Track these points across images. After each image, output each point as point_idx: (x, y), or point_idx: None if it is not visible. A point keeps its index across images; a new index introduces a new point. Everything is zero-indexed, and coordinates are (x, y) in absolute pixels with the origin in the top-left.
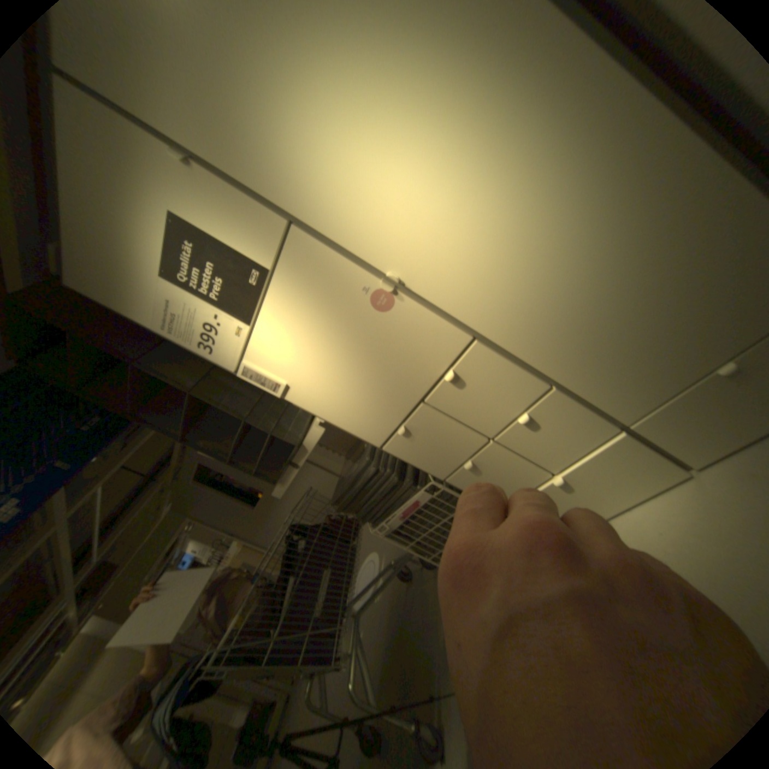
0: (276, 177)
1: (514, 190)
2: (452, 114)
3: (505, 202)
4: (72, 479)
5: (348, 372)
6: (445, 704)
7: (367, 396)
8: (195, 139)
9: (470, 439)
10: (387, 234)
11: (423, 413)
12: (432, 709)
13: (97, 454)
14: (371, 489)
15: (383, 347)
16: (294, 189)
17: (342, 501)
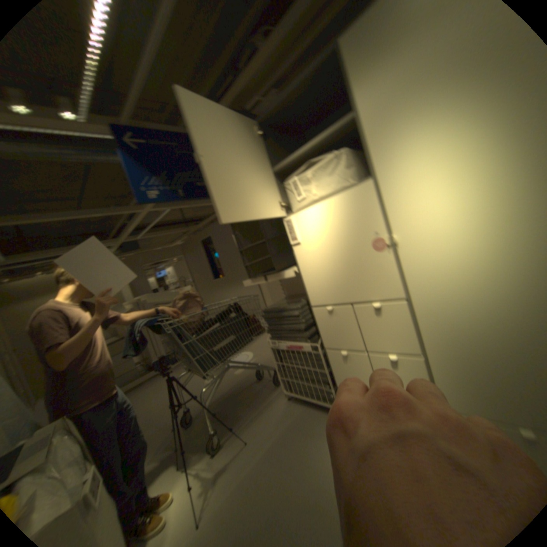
0: (383, 152)
1: (493, 249)
2: (495, 192)
3: (483, 251)
4: (176, 201)
5: (330, 260)
6: (231, 439)
7: (328, 278)
8: (364, 110)
9: (356, 341)
10: (410, 217)
11: (346, 309)
12: (223, 435)
13: (192, 198)
14: (286, 320)
15: (357, 263)
16: (387, 164)
17: (267, 313)
